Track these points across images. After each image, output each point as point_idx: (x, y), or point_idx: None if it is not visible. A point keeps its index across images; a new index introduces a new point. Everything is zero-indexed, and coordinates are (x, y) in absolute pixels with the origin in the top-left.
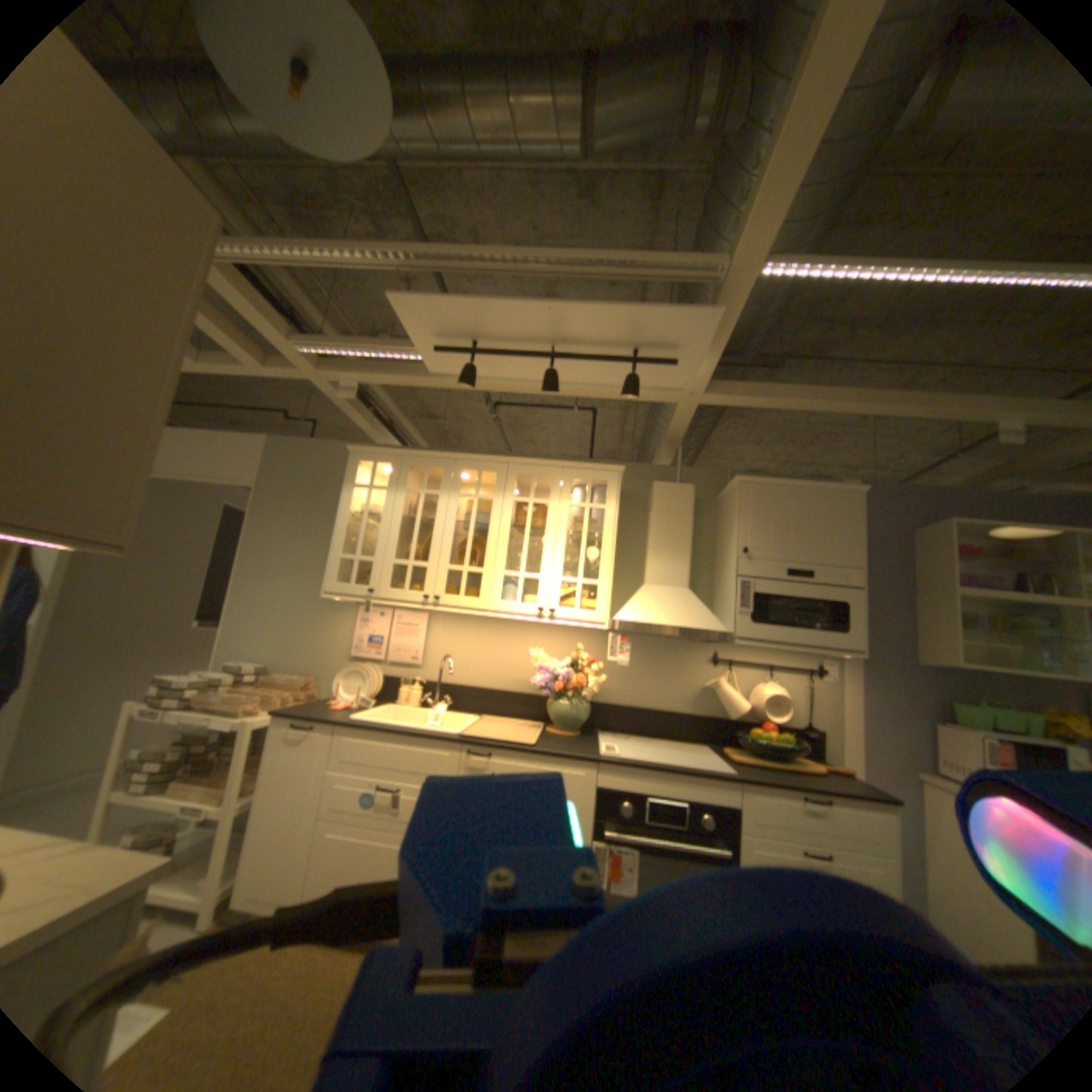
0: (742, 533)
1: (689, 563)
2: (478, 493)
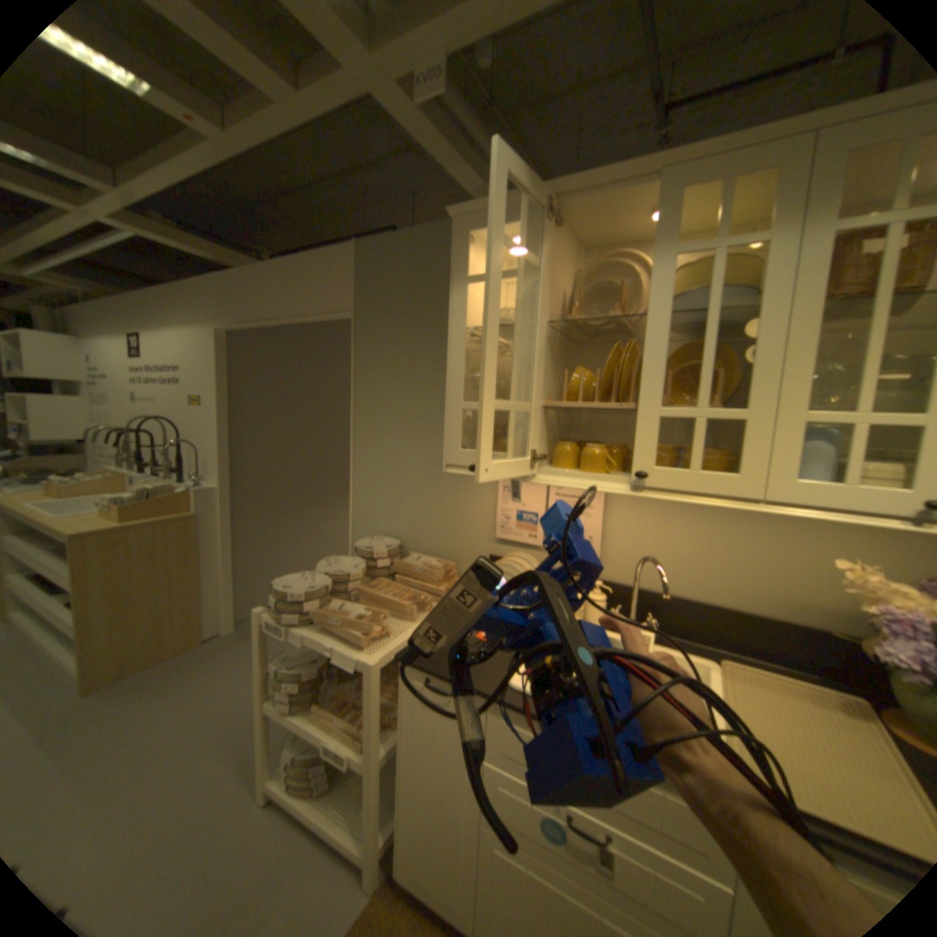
0: None
1: None
2: (728, 232)
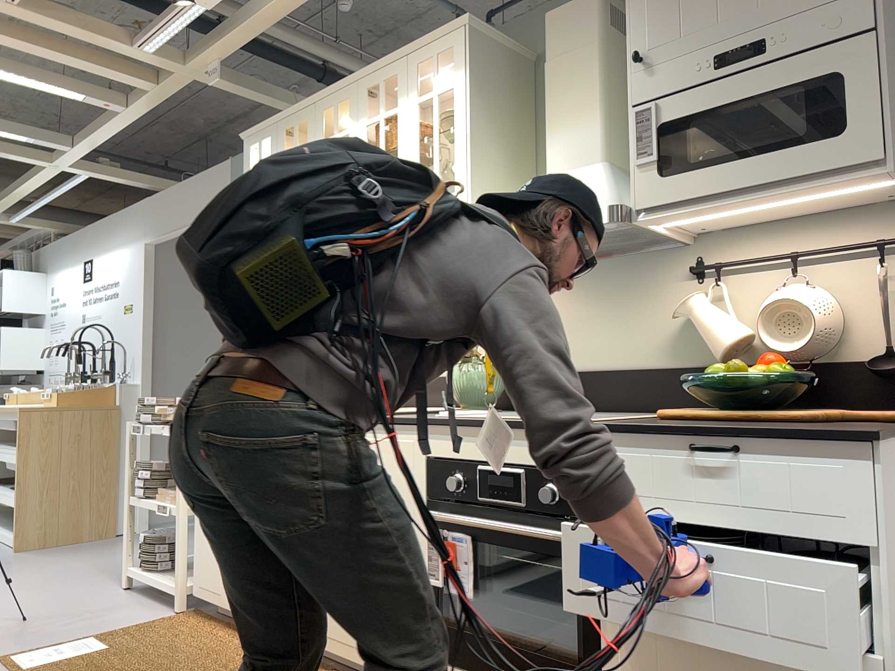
0: (634, 31)
1: (604, 120)
2: (337, 132)
